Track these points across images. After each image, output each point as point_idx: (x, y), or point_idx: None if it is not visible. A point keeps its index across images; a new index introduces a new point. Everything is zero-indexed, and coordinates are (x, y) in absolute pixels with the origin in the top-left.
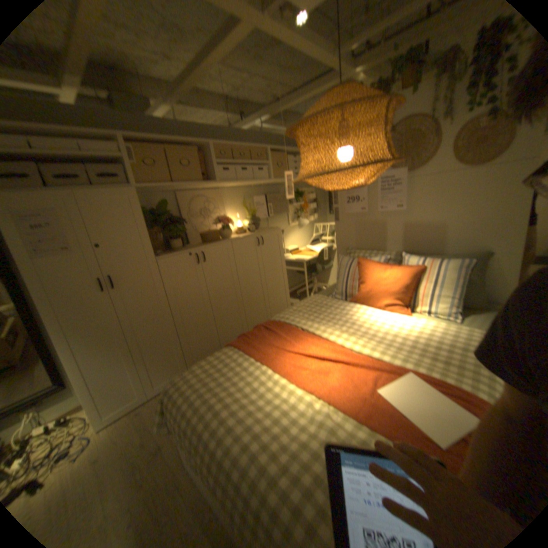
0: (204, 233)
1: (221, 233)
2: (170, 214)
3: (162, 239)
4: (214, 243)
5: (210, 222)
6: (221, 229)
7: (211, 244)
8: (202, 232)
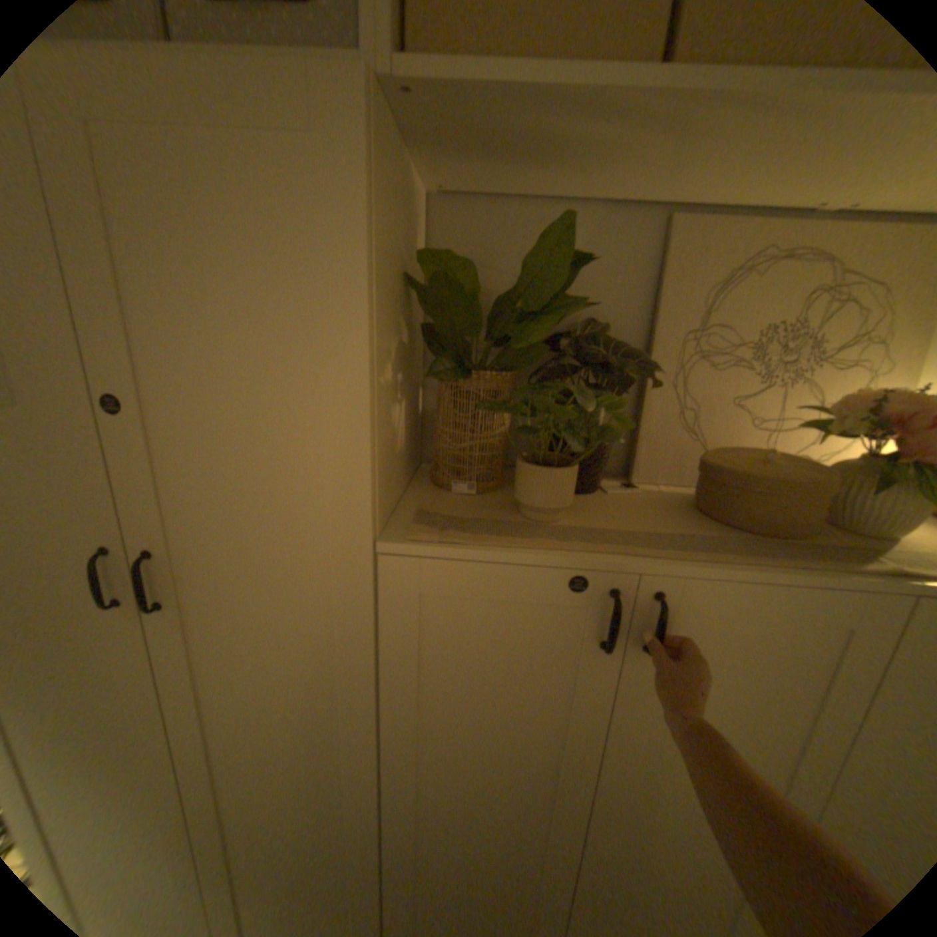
0: (735, 466)
1: (848, 493)
2: (593, 318)
3: (502, 433)
4: (779, 567)
5: (800, 405)
6: (855, 470)
7: (751, 557)
8: (724, 441)
